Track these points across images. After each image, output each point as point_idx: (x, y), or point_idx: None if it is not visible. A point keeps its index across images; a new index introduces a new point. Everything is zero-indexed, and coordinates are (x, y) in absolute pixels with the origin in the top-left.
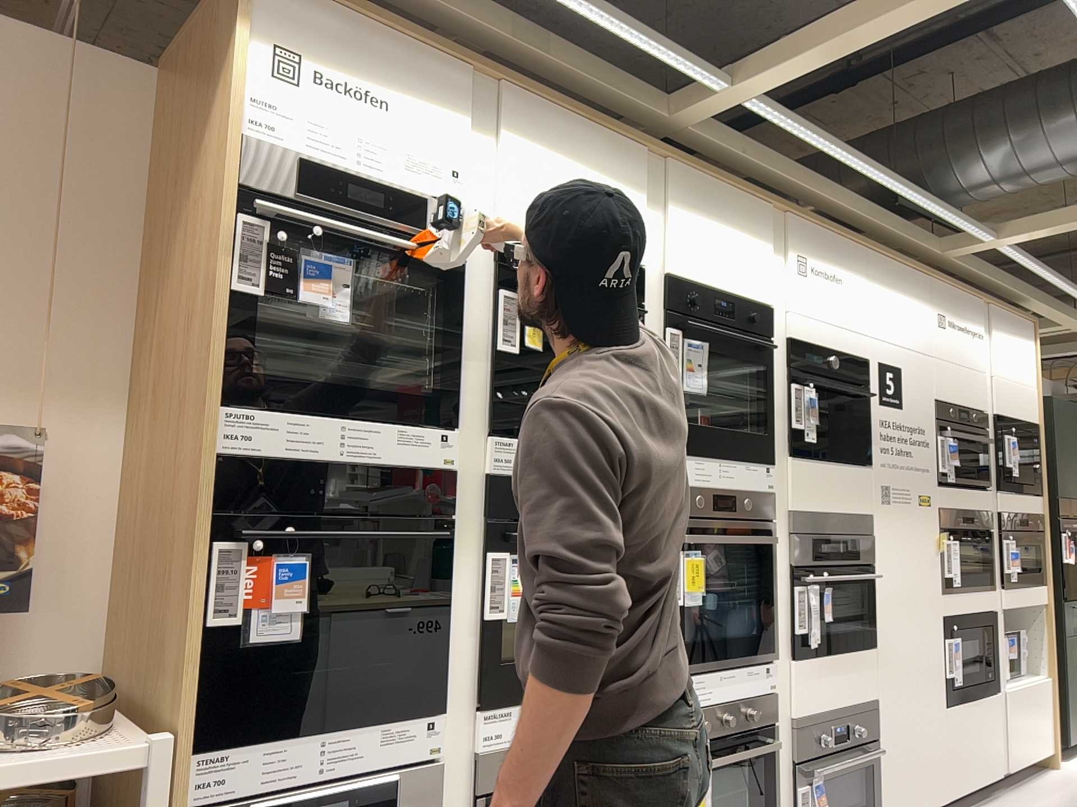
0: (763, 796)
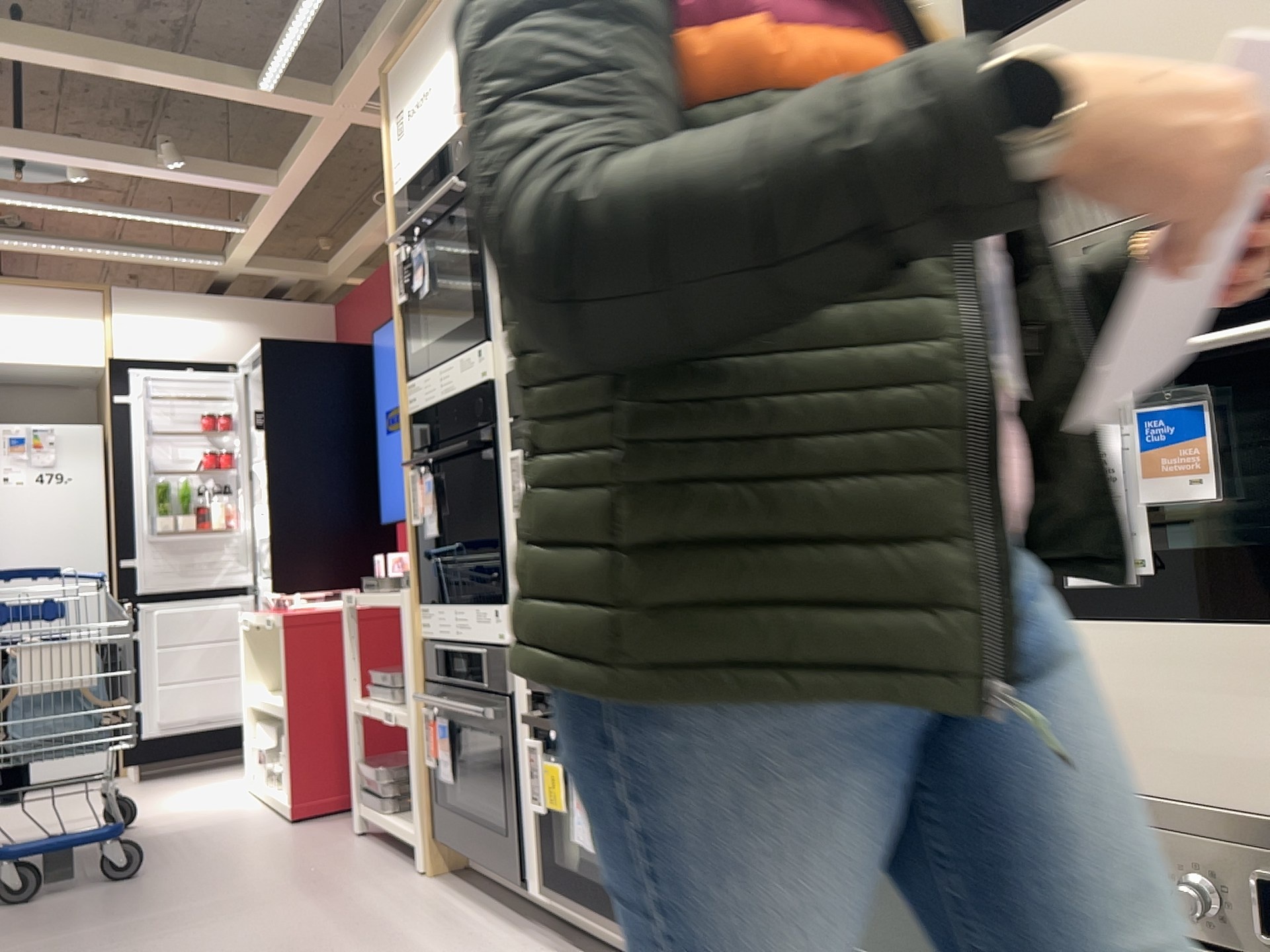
0: None
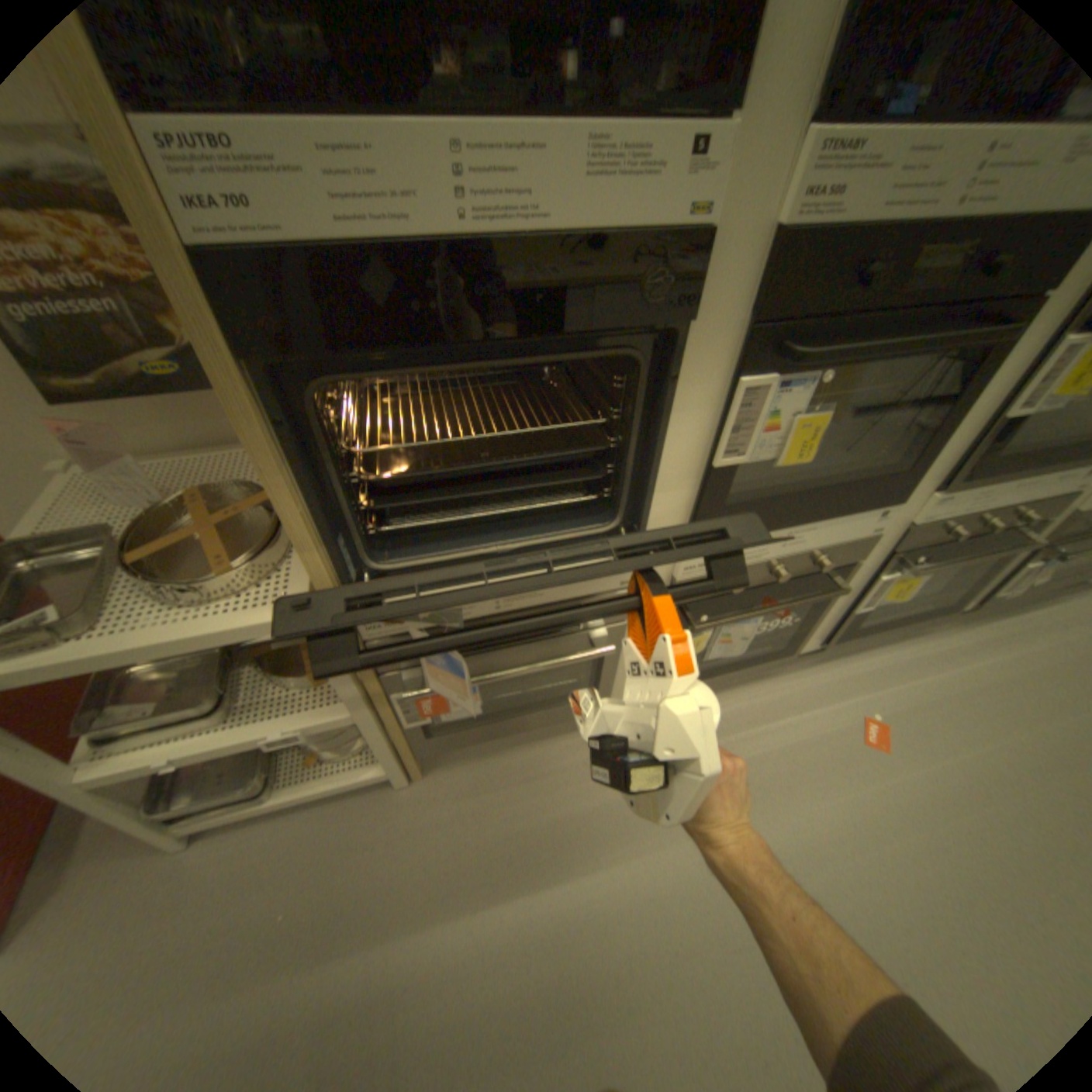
0: (983, 581)
